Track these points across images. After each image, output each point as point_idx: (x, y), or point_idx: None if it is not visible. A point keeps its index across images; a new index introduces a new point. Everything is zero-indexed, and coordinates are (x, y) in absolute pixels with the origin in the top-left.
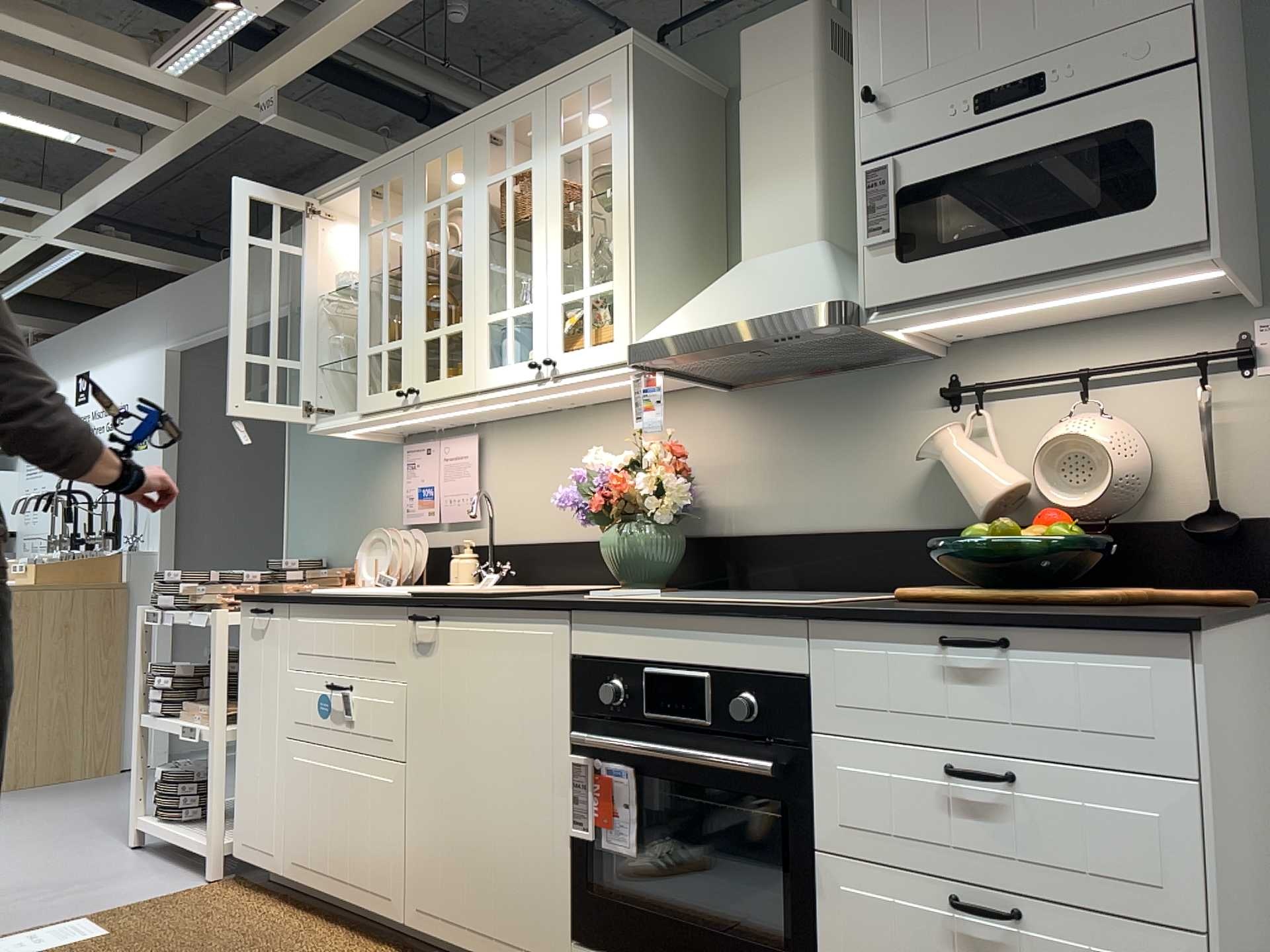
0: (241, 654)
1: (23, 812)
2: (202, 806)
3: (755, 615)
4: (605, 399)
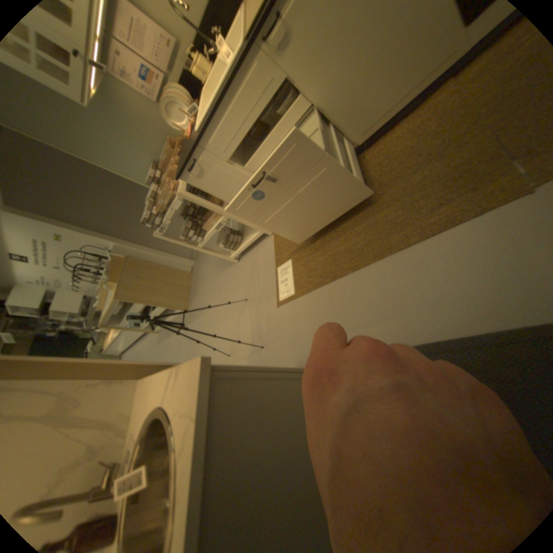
0: (203, 189)
1: (203, 296)
2: (238, 235)
3: None
4: None
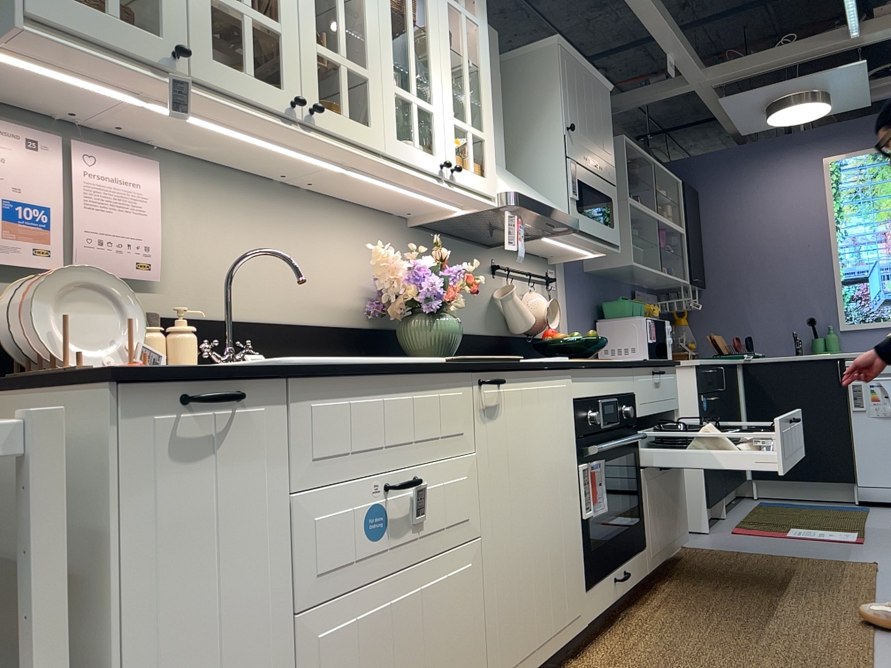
0: (110, 512)
1: None
2: None
3: (628, 366)
4: (324, 193)
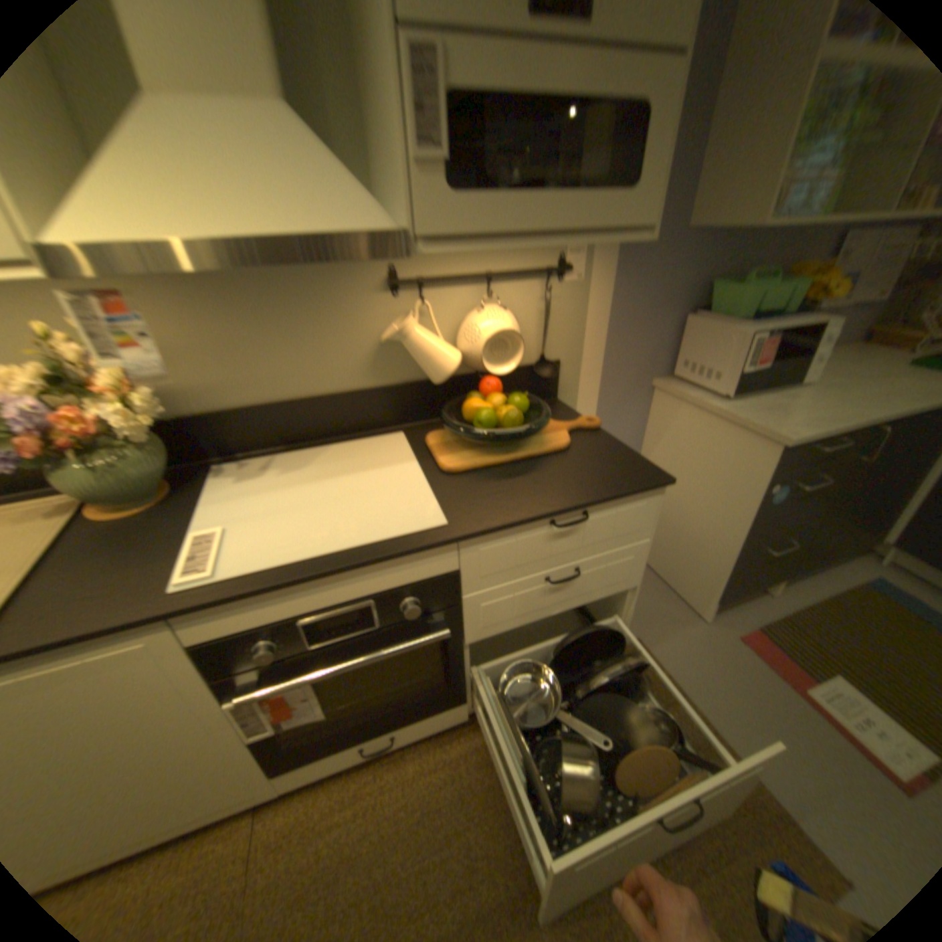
0: None
1: None
2: None
3: (414, 552)
4: None
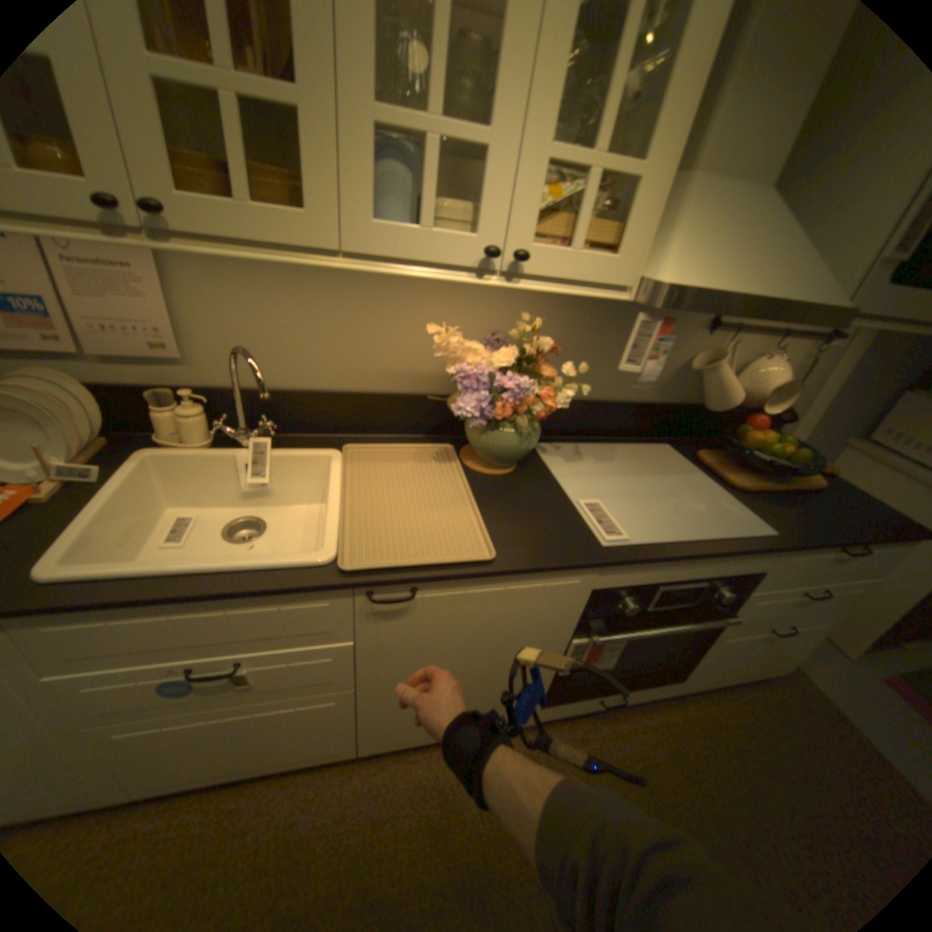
0: None
1: None
2: None
3: (764, 555)
4: None
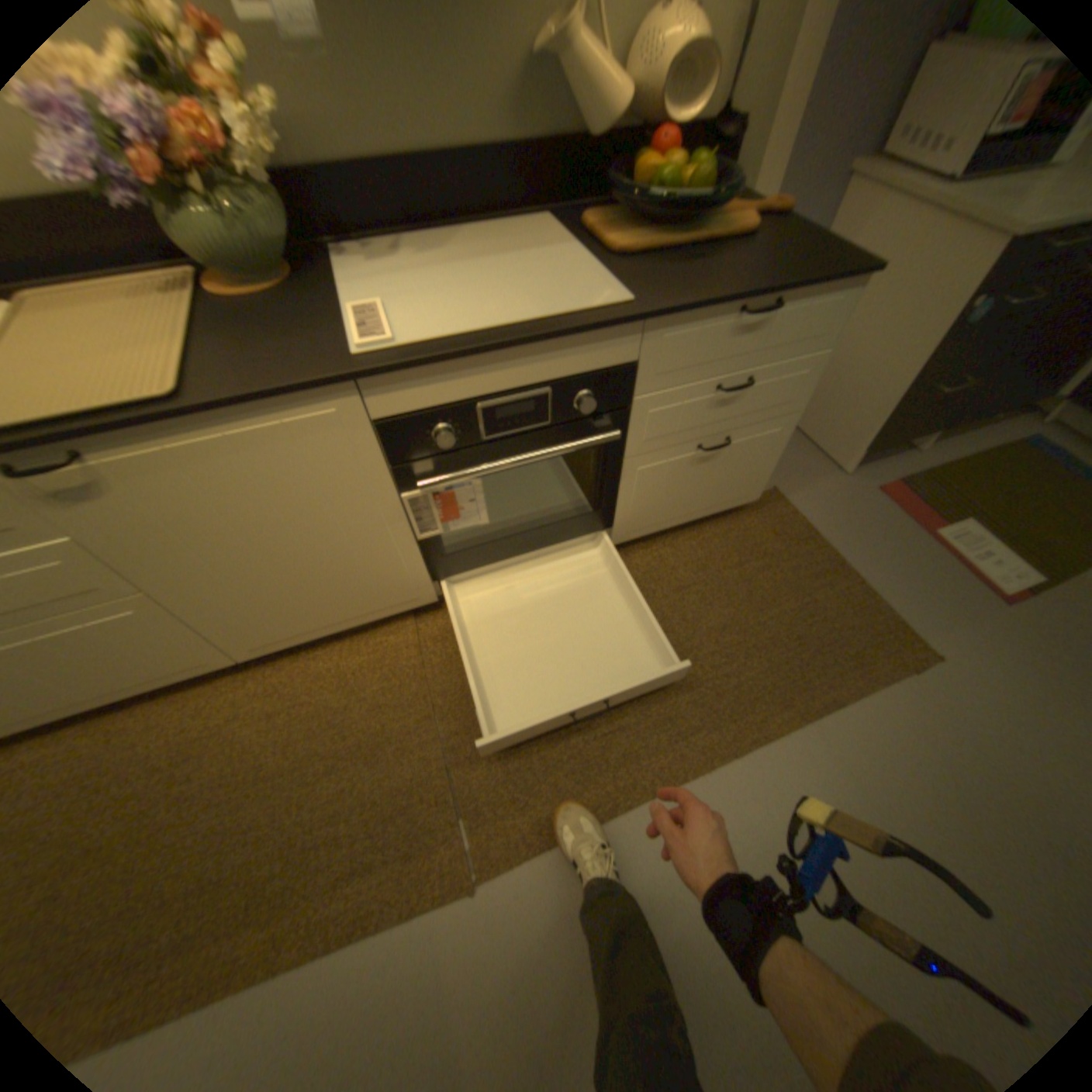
0: None
1: None
2: None
3: (603, 330)
4: None
